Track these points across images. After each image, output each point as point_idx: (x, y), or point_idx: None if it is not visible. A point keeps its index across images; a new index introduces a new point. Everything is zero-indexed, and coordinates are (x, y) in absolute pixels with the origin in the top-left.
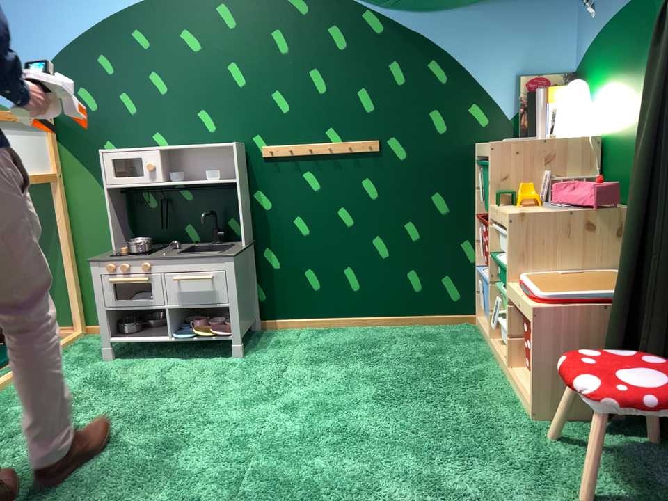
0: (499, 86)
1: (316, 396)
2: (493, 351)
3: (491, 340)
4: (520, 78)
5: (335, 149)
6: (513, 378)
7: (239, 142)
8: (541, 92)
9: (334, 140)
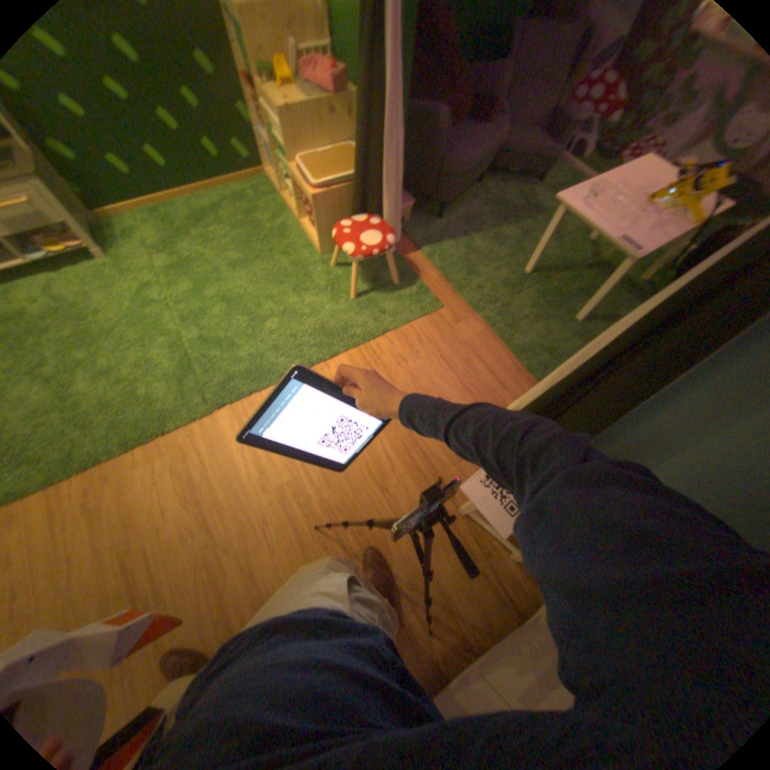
0: None
1: (189, 278)
2: (284, 204)
3: (281, 196)
4: None
5: None
6: (303, 229)
7: None
8: None
9: None
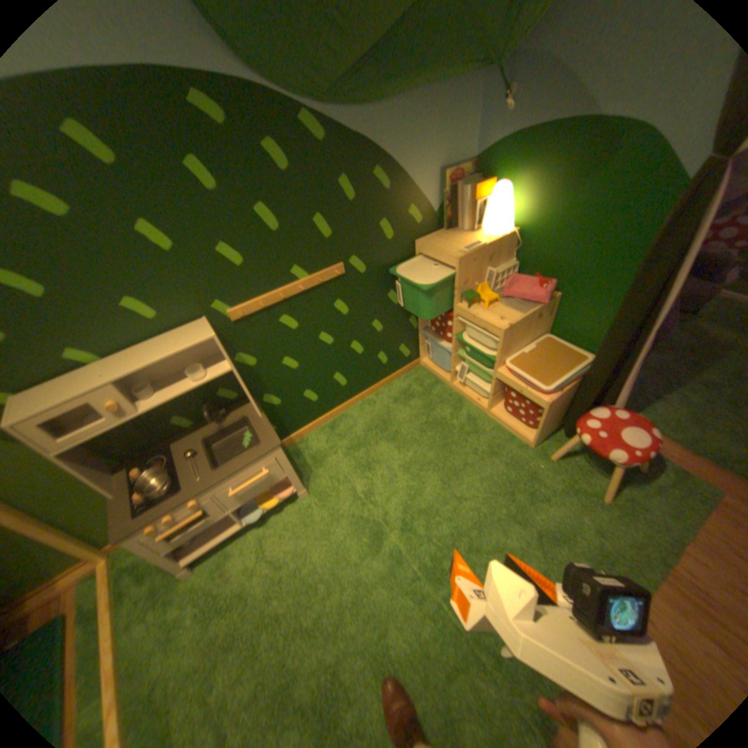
0: (429, 182)
1: (406, 505)
2: (457, 392)
3: (453, 385)
4: (446, 172)
5: (305, 287)
6: (498, 419)
7: (206, 322)
8: (464, 186)
9: (301, 277)
